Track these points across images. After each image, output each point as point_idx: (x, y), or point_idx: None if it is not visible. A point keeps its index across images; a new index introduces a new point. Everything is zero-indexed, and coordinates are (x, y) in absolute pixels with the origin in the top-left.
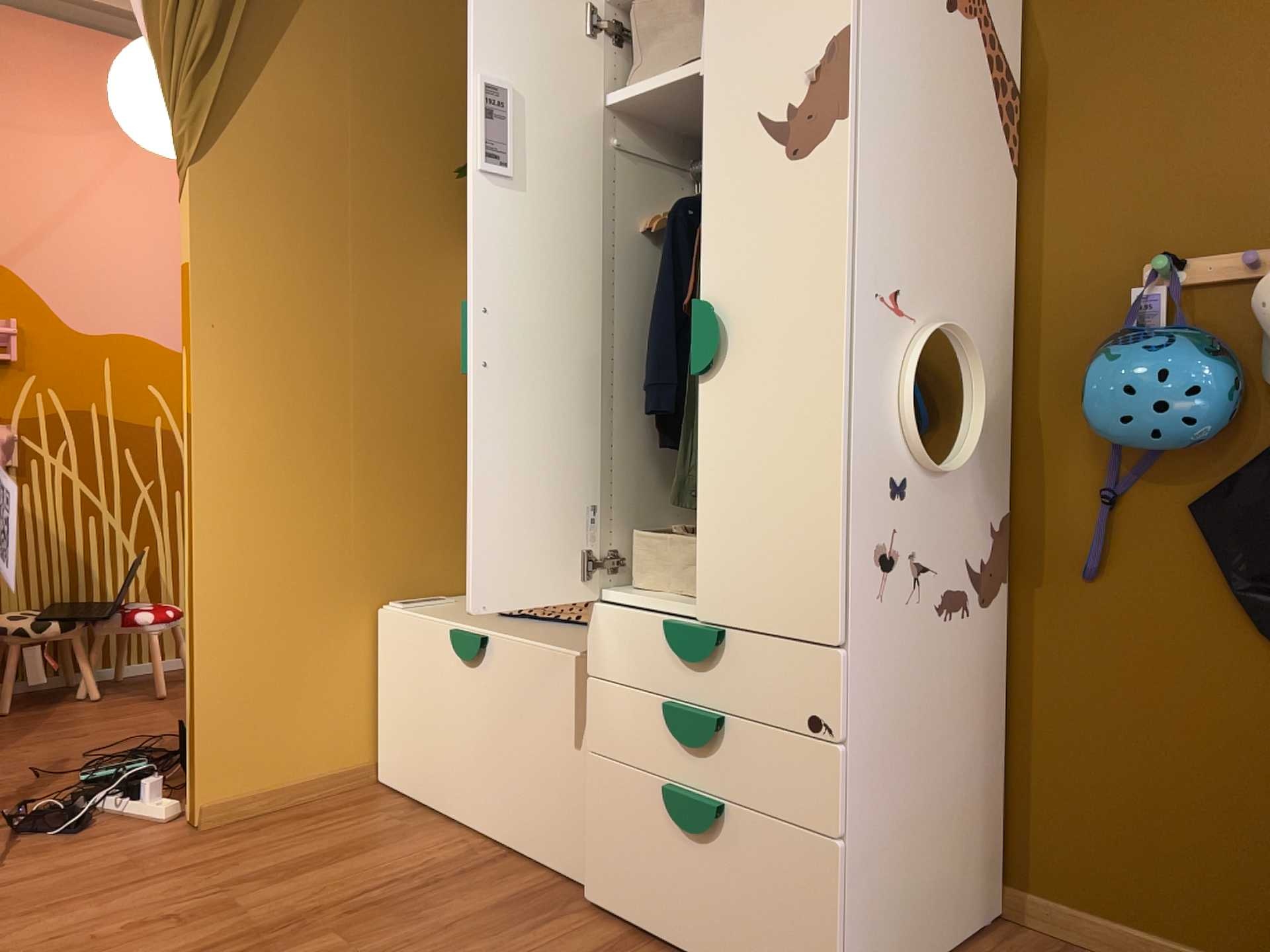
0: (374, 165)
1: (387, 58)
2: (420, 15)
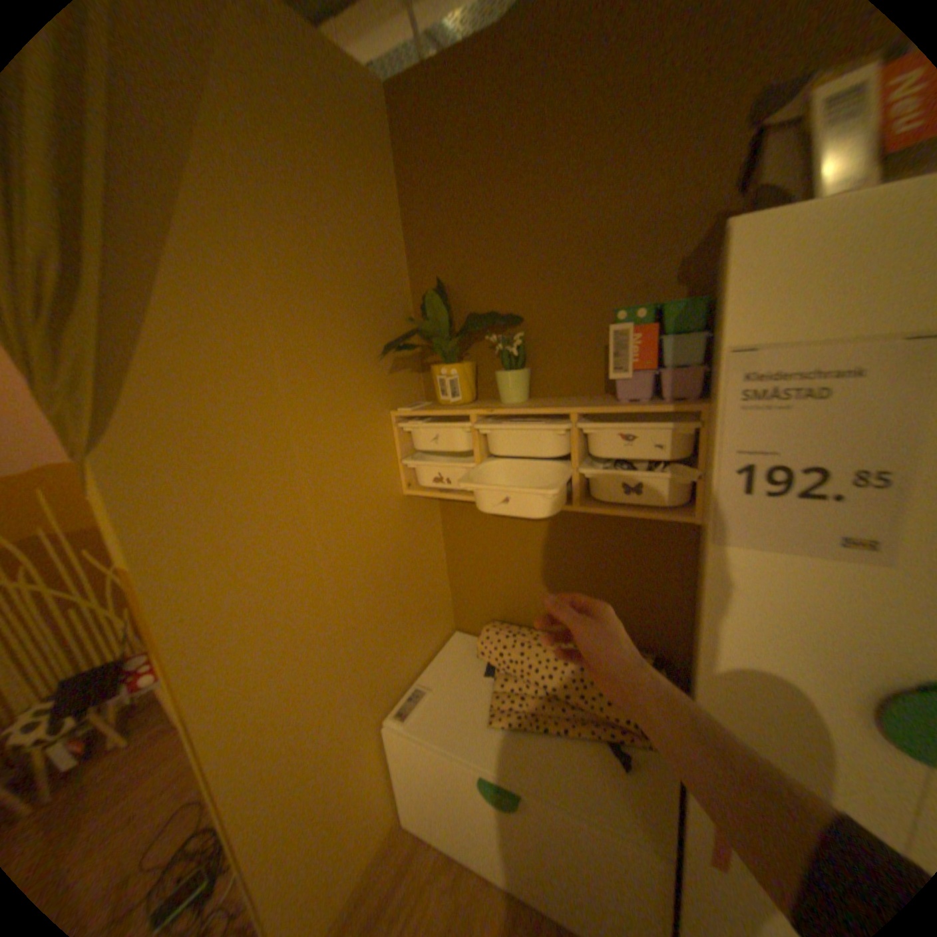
0: (301, 368)
1: (287, 243)
2: (308, 186)
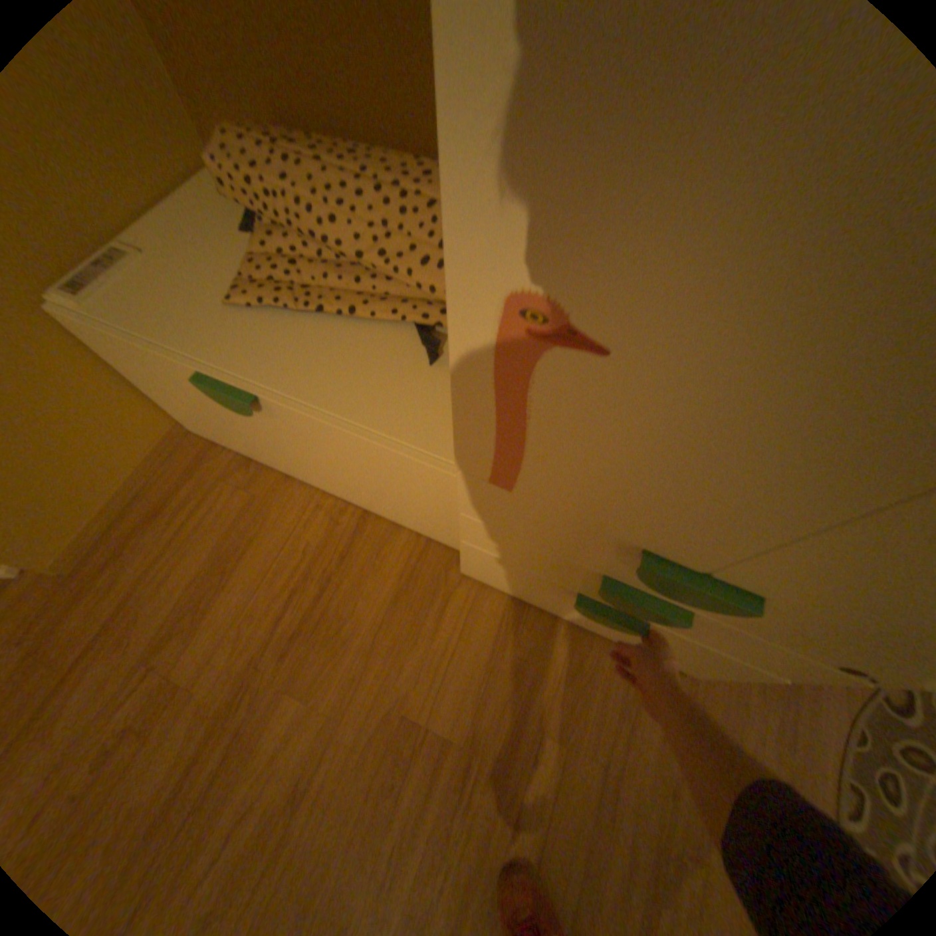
0: None
1: None
2: None
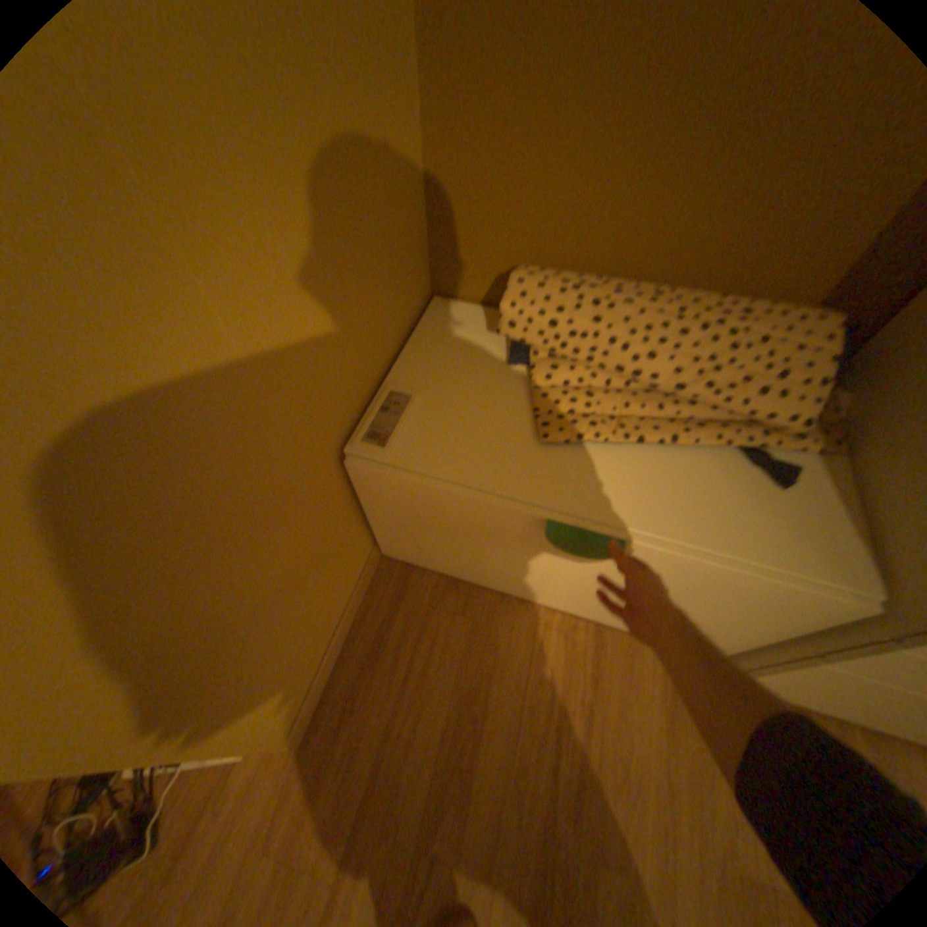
0: None
1: None
2: None
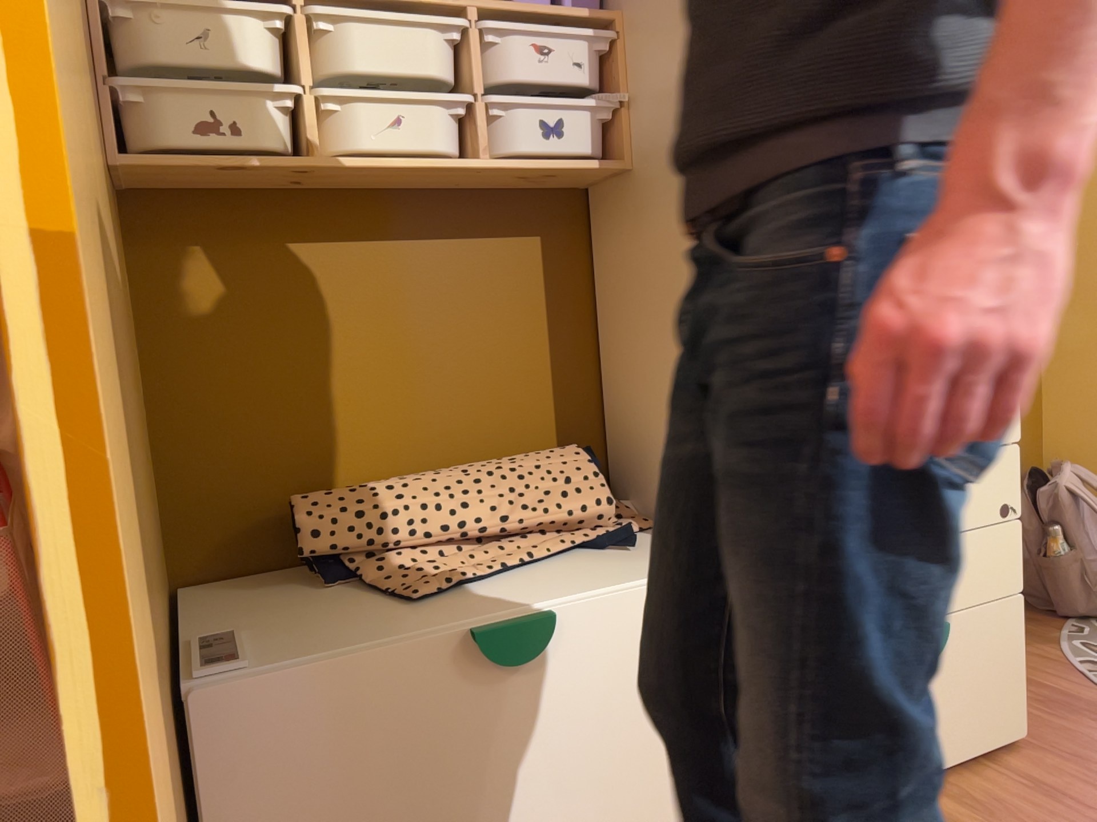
0: None
1: None
2: None
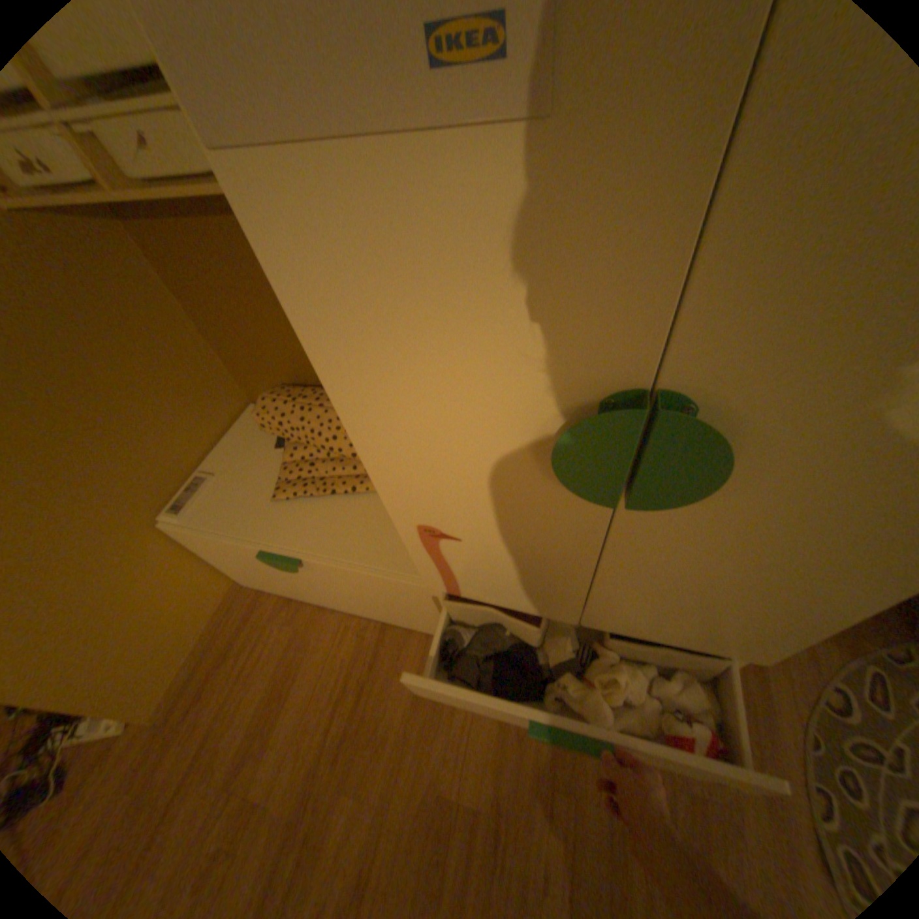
0: None
1: None
2: None
